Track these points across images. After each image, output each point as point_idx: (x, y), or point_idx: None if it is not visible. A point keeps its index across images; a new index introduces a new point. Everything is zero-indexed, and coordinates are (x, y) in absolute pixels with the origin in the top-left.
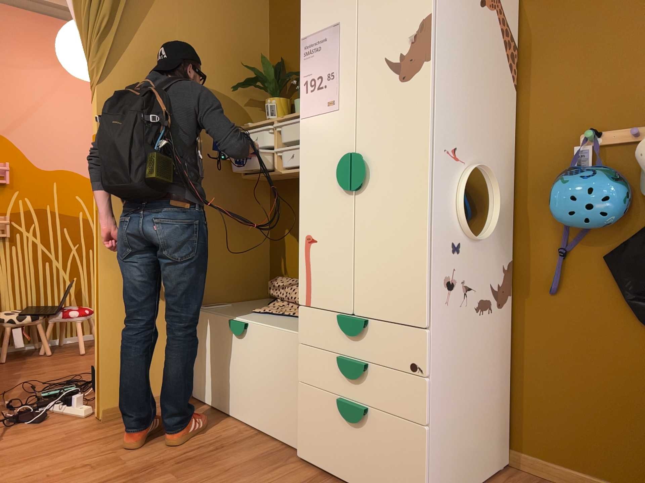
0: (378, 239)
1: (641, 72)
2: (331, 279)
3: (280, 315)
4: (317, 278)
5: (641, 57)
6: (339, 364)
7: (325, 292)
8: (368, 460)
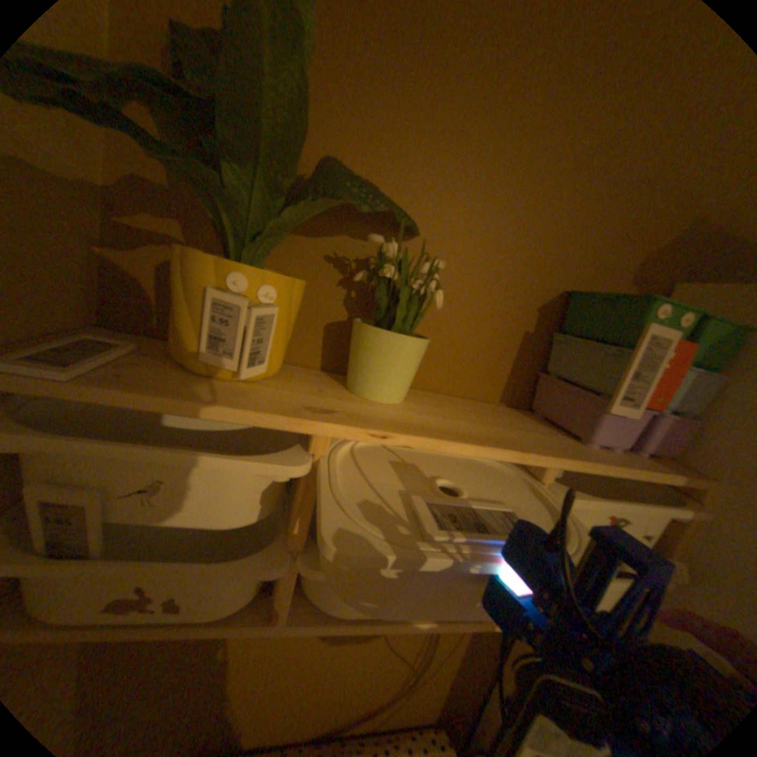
0: None
1: None
2: None
3: None
4: None
5: None
6: None
7: None
8: None
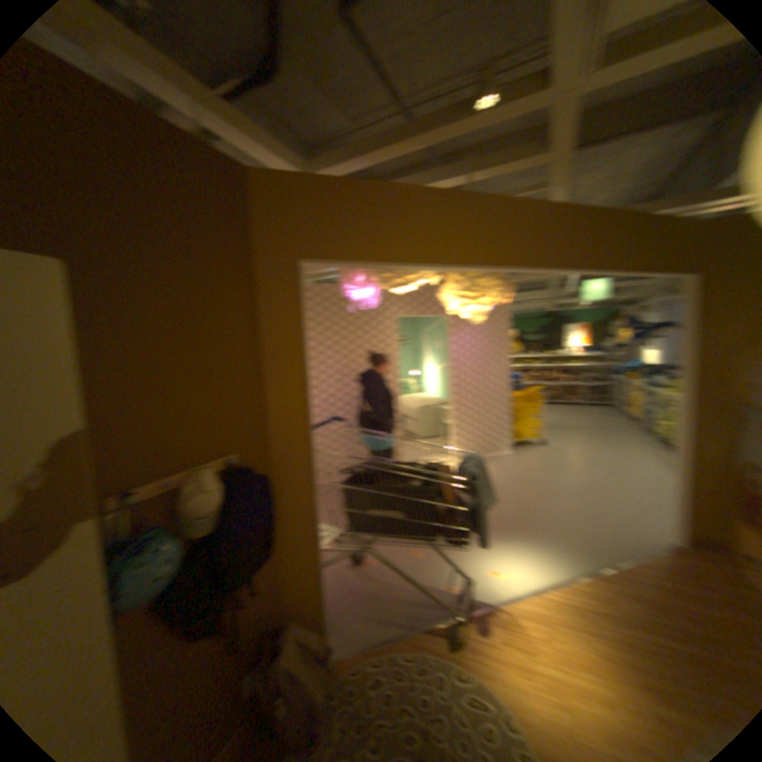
0: None
1: (152, 429)
2: None
3: None
4: None
5: (150, 415)
6: None
7: None
8: None
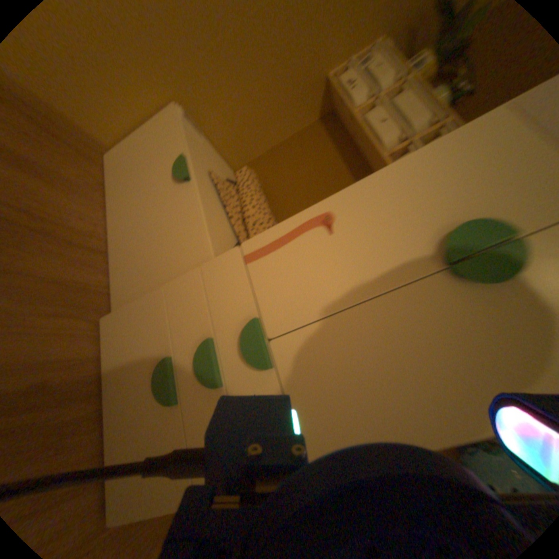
0: (389, 346)
1: None
2: (292, 286)
3: (221, 208)
4: (283, 262)
5: None
6: (203, 344)
7: (272, 283)
8: (130, 426)
